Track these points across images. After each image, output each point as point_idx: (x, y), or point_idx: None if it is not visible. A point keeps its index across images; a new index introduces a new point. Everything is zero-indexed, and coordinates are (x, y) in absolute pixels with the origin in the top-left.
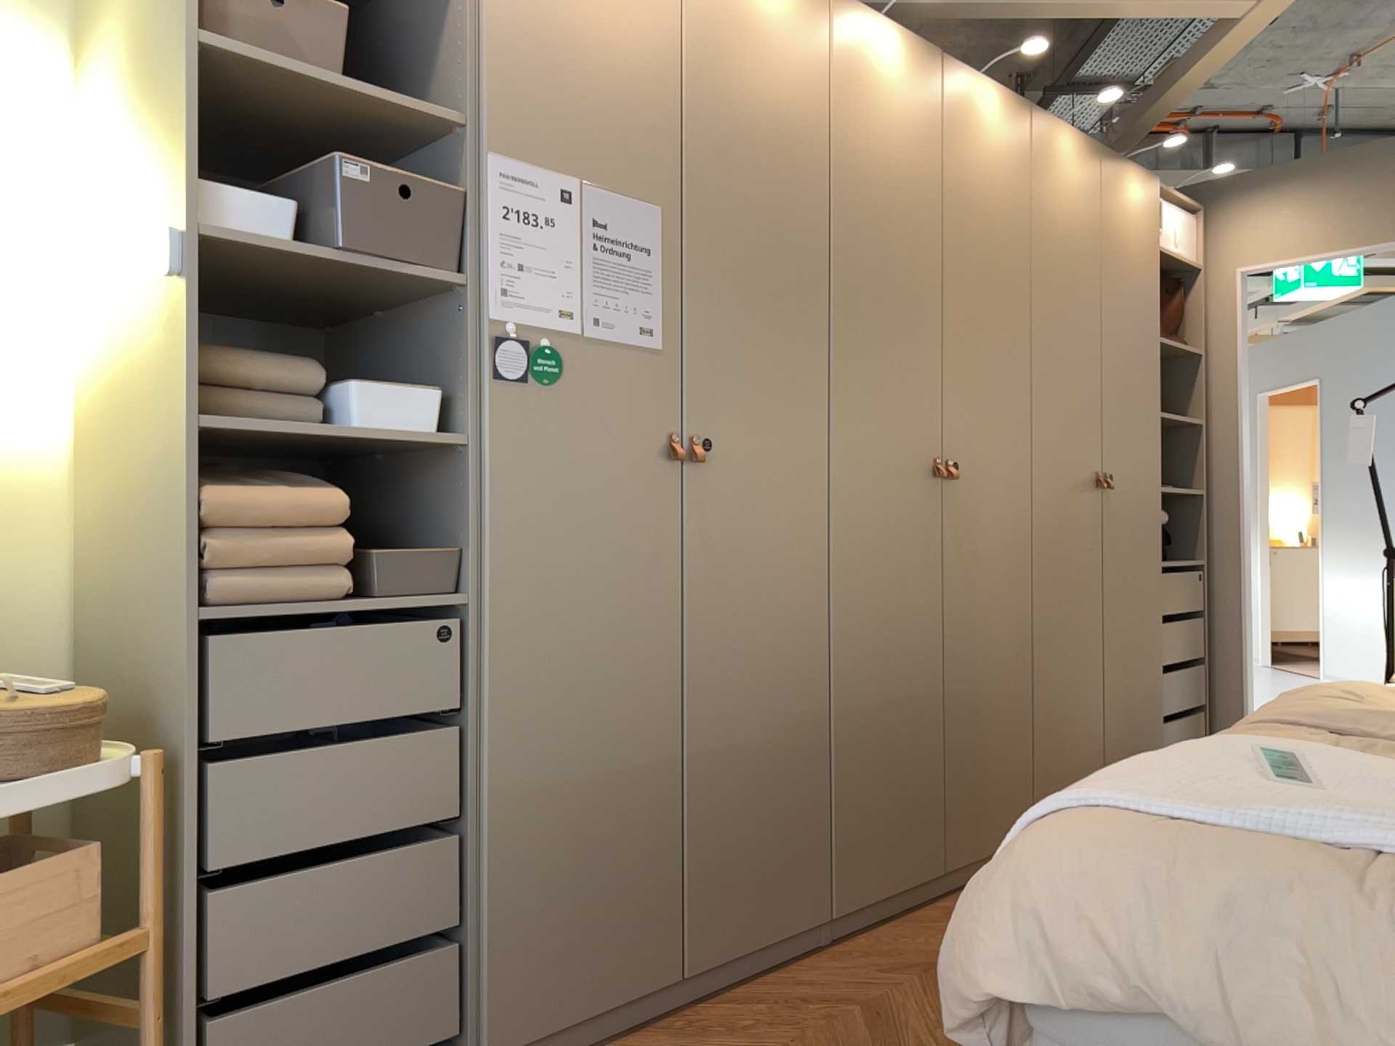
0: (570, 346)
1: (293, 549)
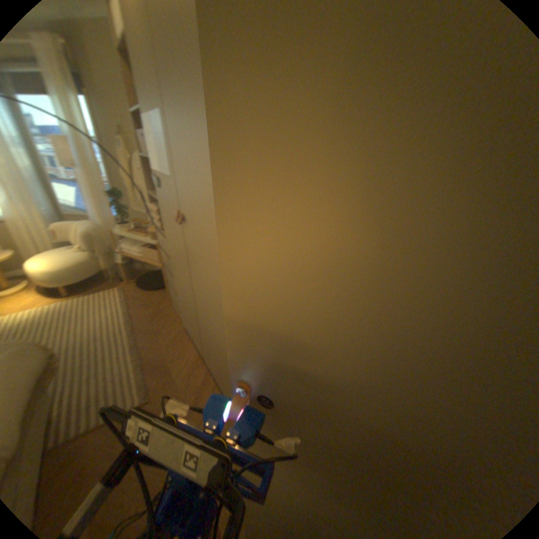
0: (158, 178)
1: (153, 219)
